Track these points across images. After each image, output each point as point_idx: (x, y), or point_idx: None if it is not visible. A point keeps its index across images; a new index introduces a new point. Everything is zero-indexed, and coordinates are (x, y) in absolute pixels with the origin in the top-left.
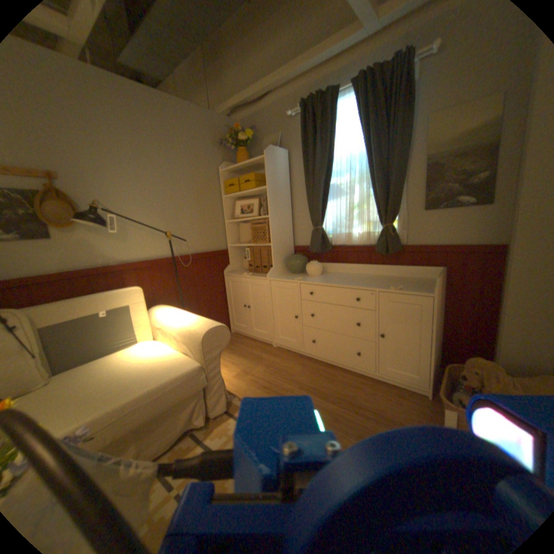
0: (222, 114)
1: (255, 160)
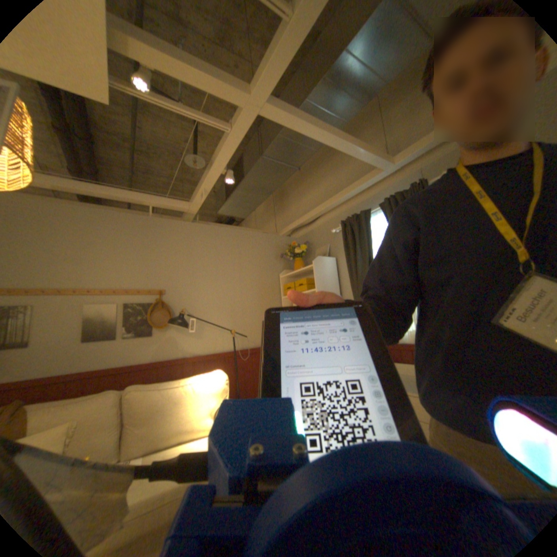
0: (285, 234)
1: (307, 268)
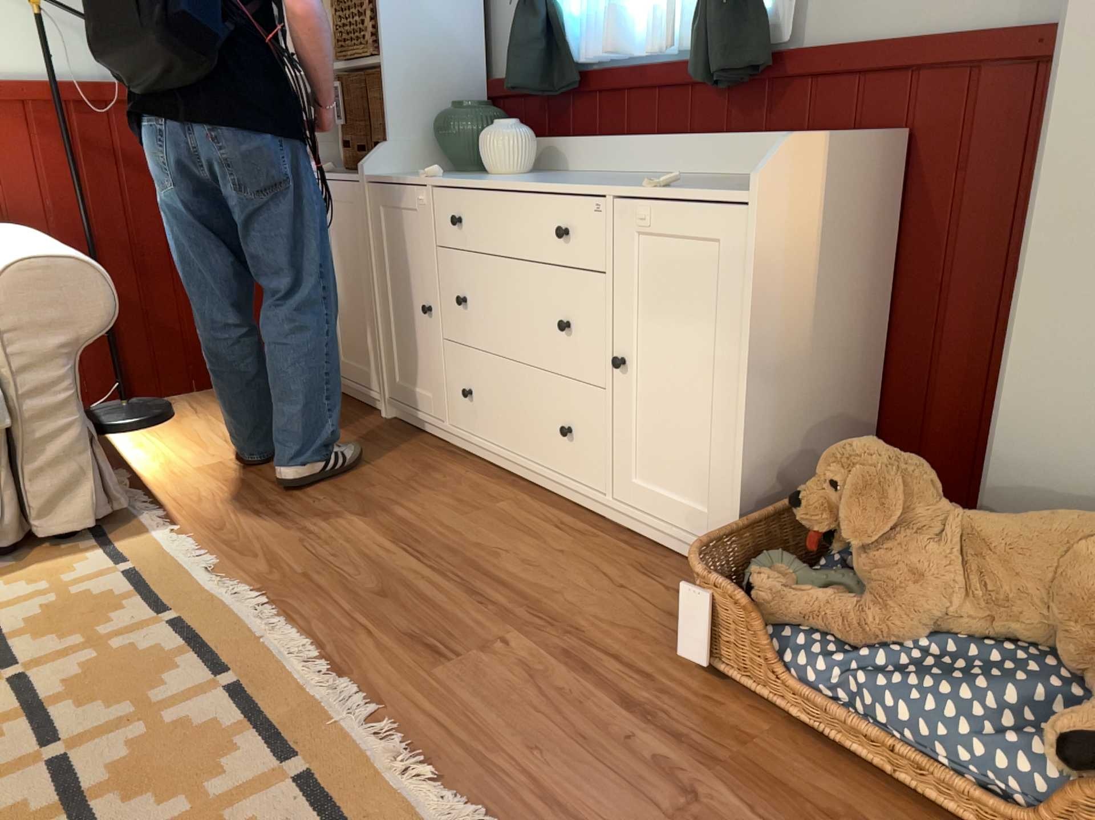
0: None
1: None
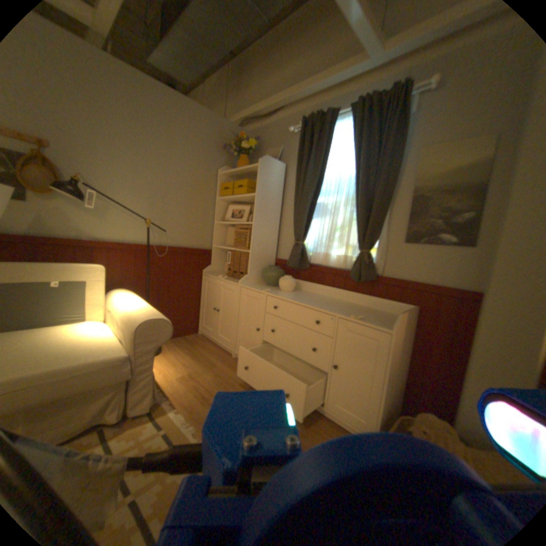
0: (235, 123)
1: (251, 167)
